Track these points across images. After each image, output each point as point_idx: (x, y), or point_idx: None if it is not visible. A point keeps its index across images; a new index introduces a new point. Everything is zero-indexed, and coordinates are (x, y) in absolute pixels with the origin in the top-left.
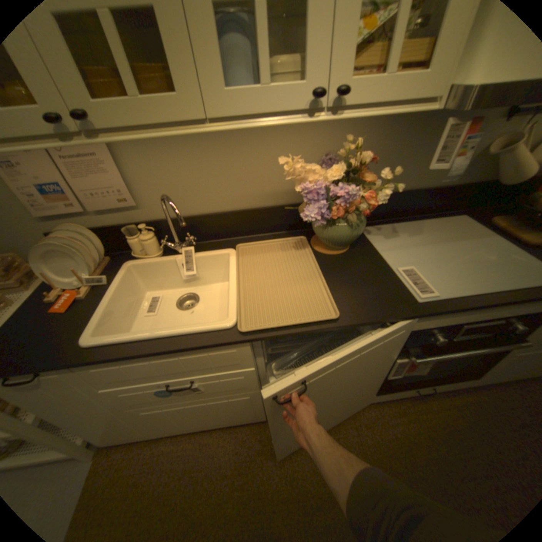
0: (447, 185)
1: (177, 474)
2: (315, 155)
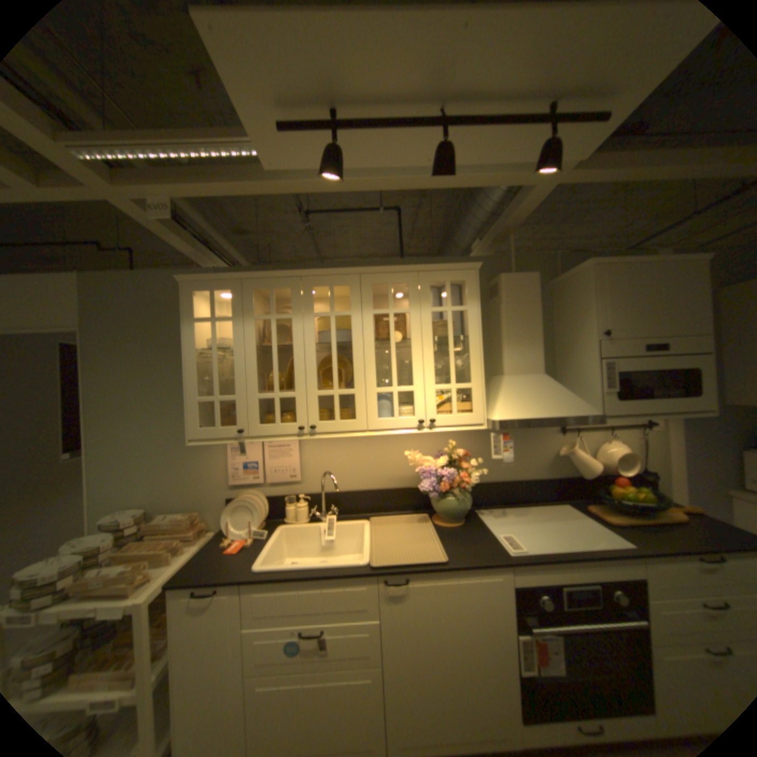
0: (541, 479)
1: None
2: (429, 452)
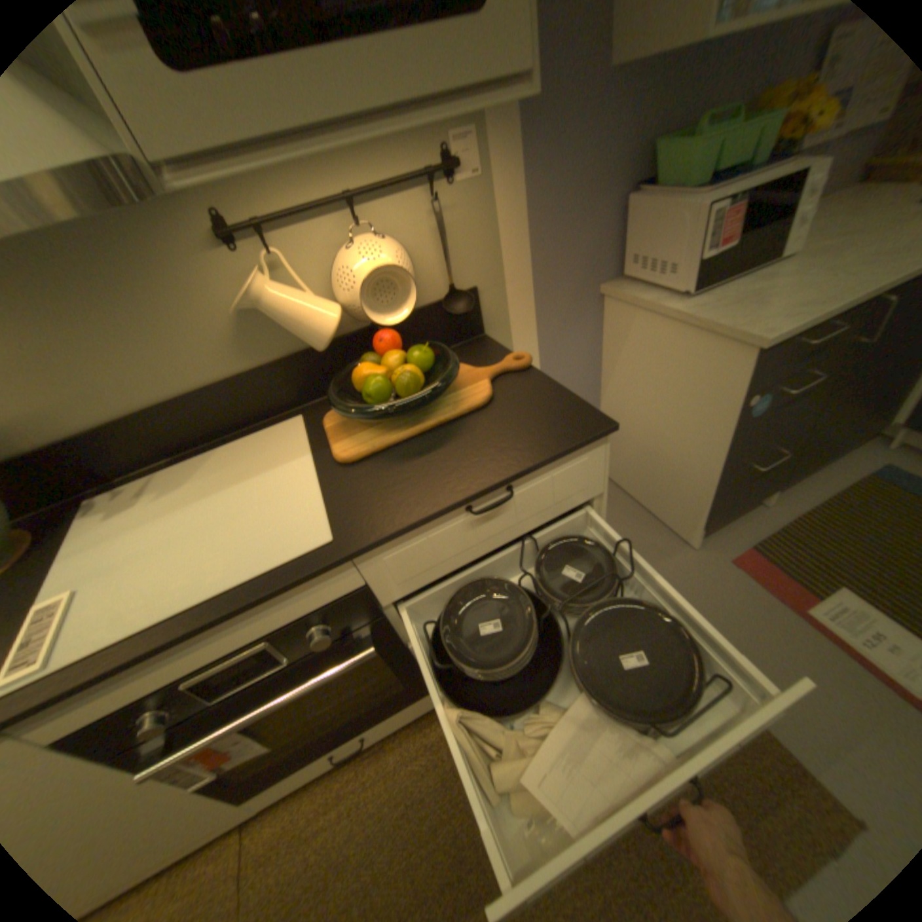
0: (226, 375)
1: None
2: None
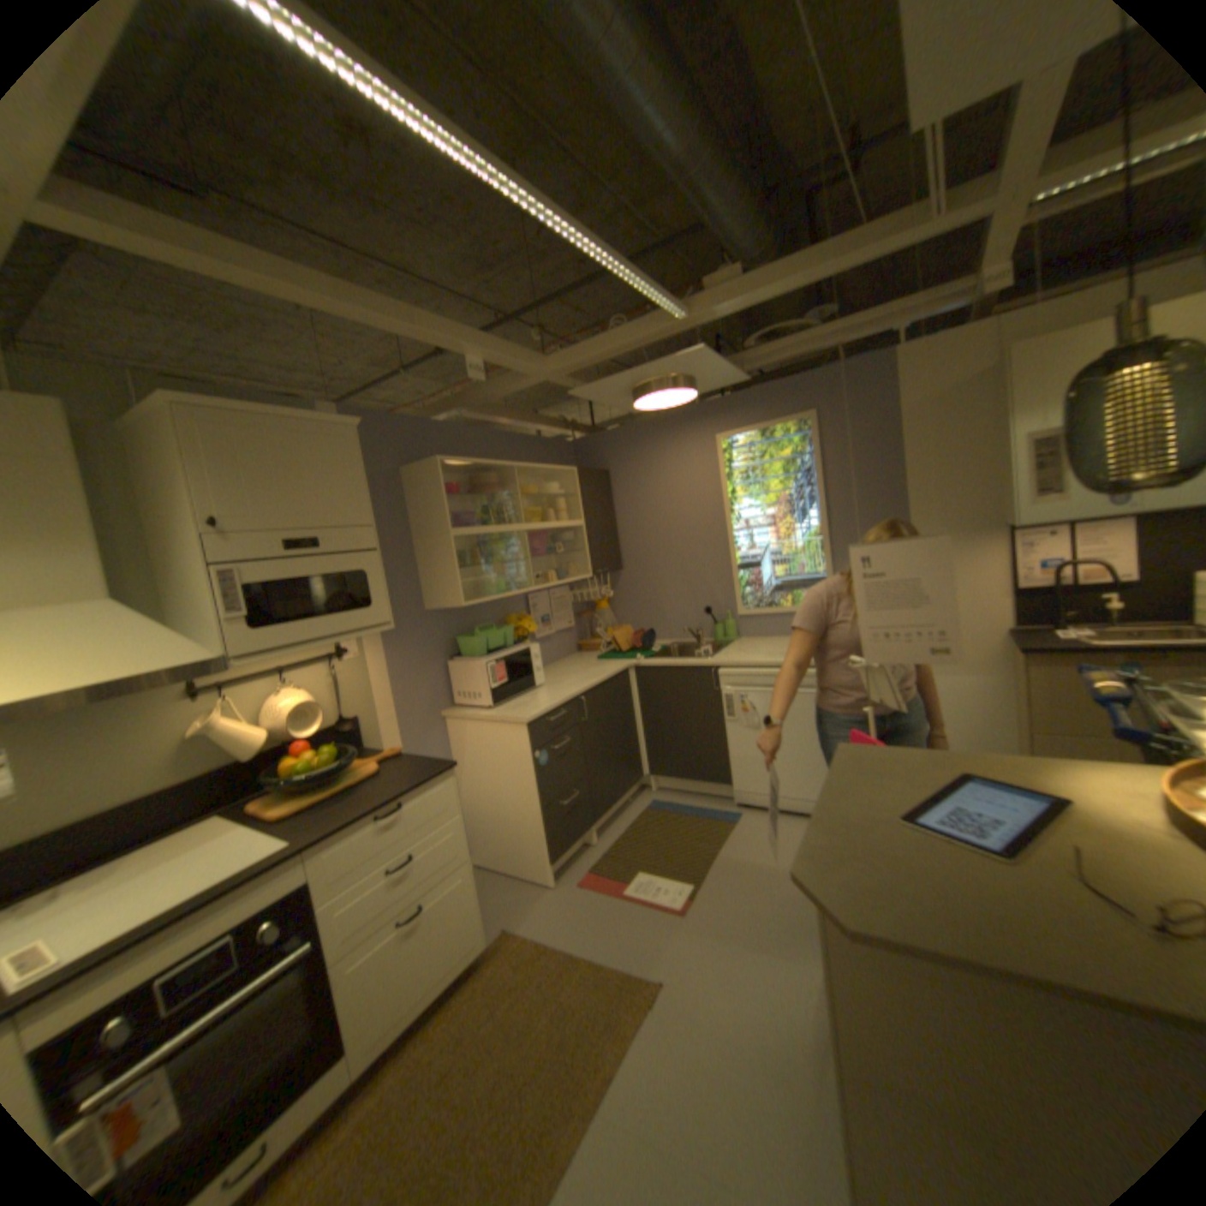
0: (156, 790)
1: None
2: None
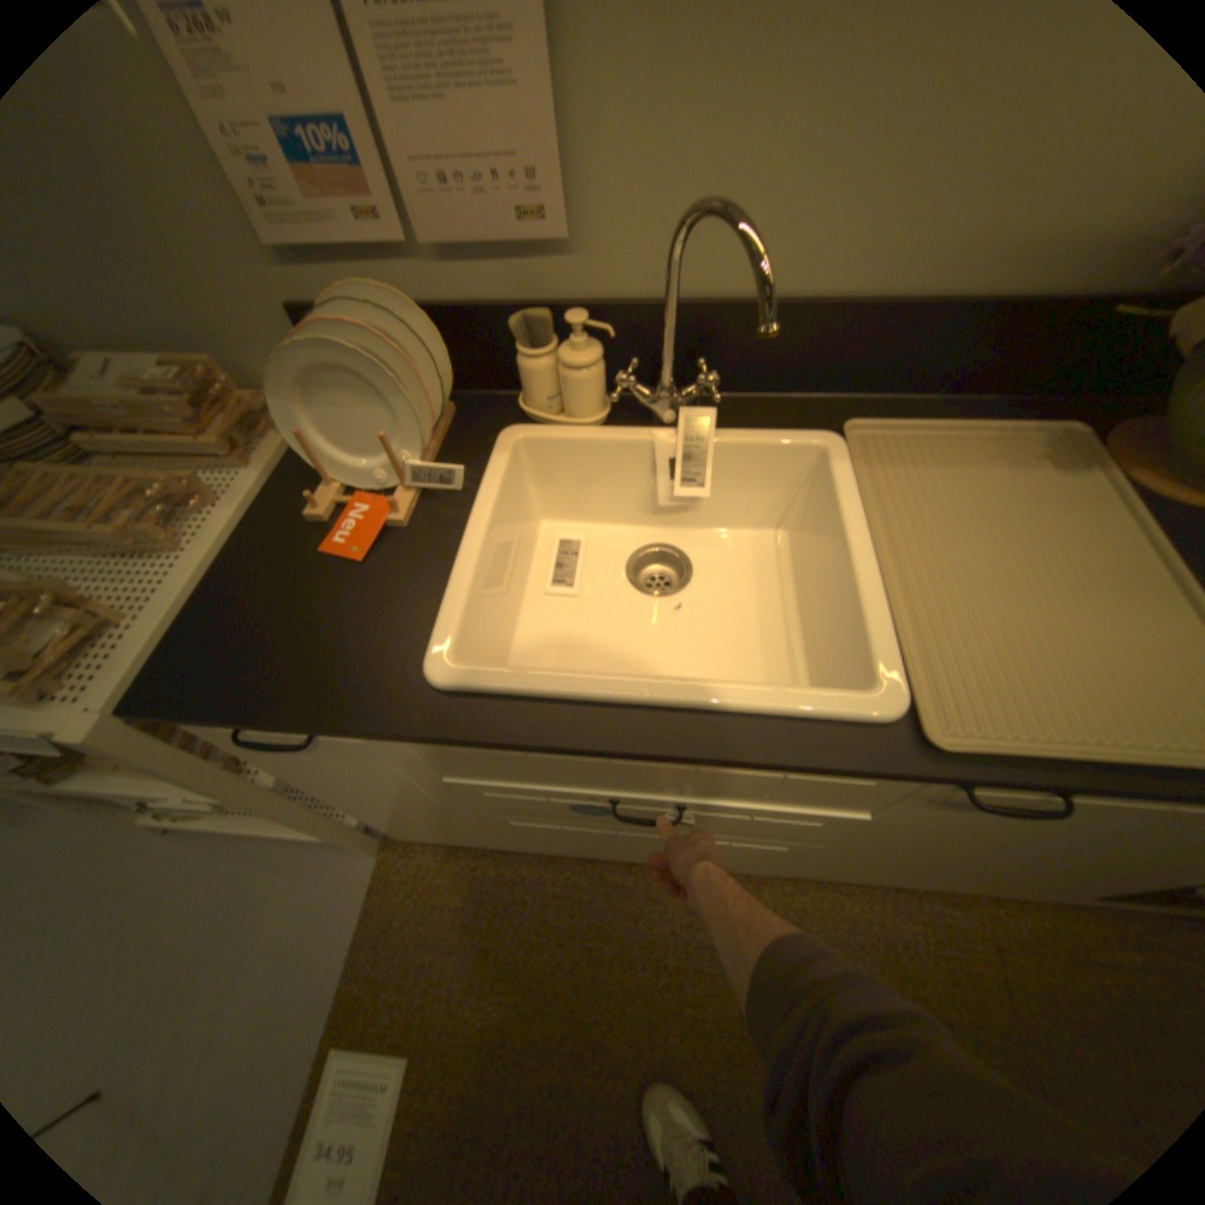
0: None
1: (557, 933)
2: None
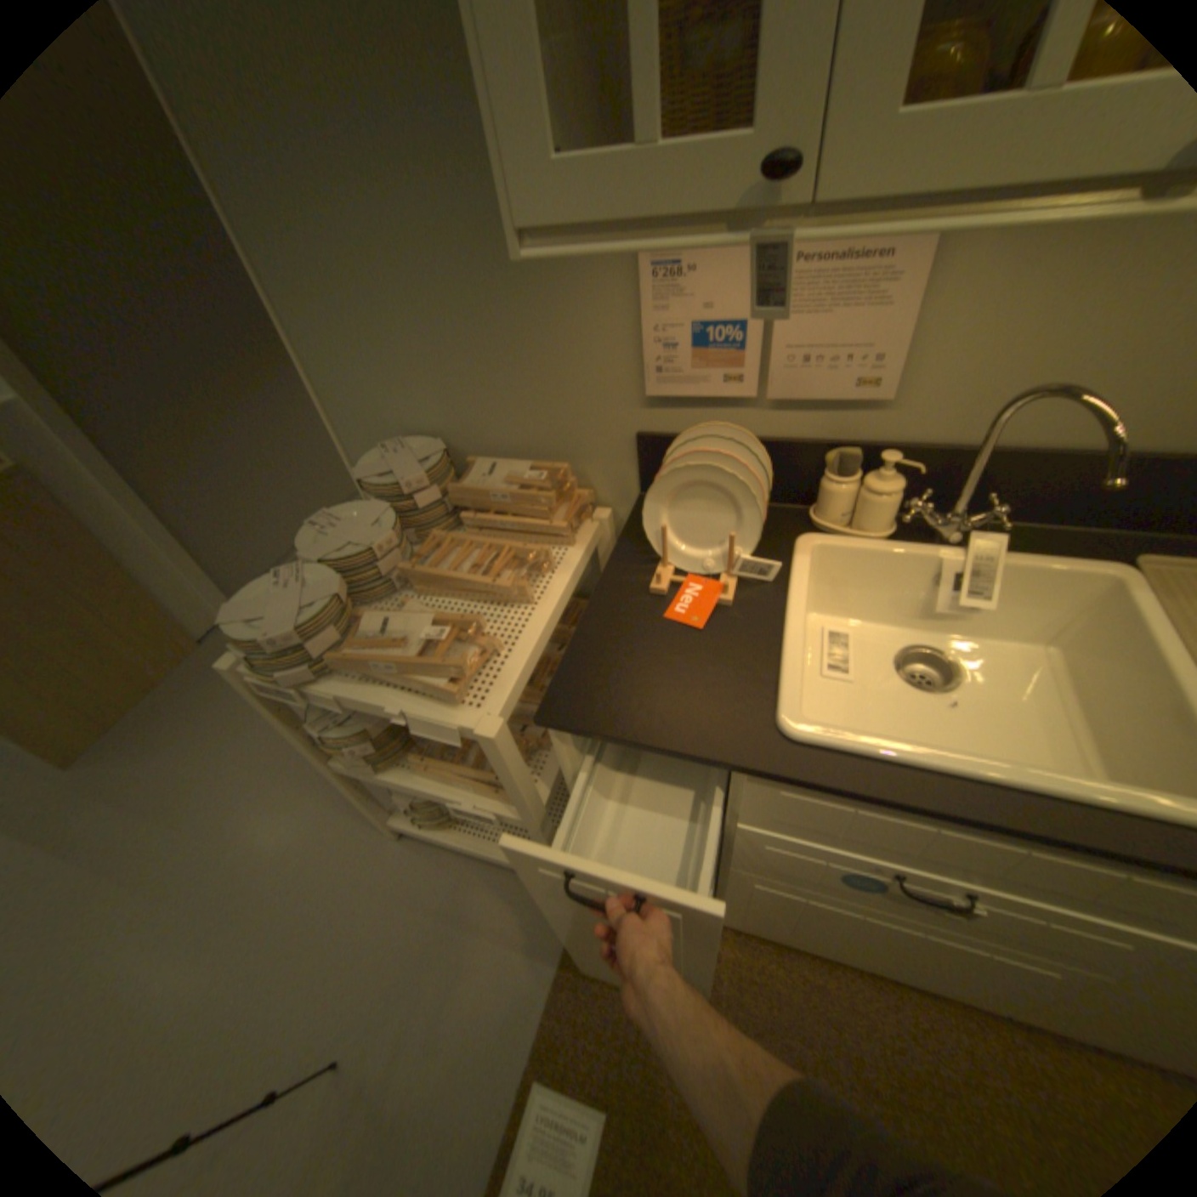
0: None
1: (756, 1024)
2: None
